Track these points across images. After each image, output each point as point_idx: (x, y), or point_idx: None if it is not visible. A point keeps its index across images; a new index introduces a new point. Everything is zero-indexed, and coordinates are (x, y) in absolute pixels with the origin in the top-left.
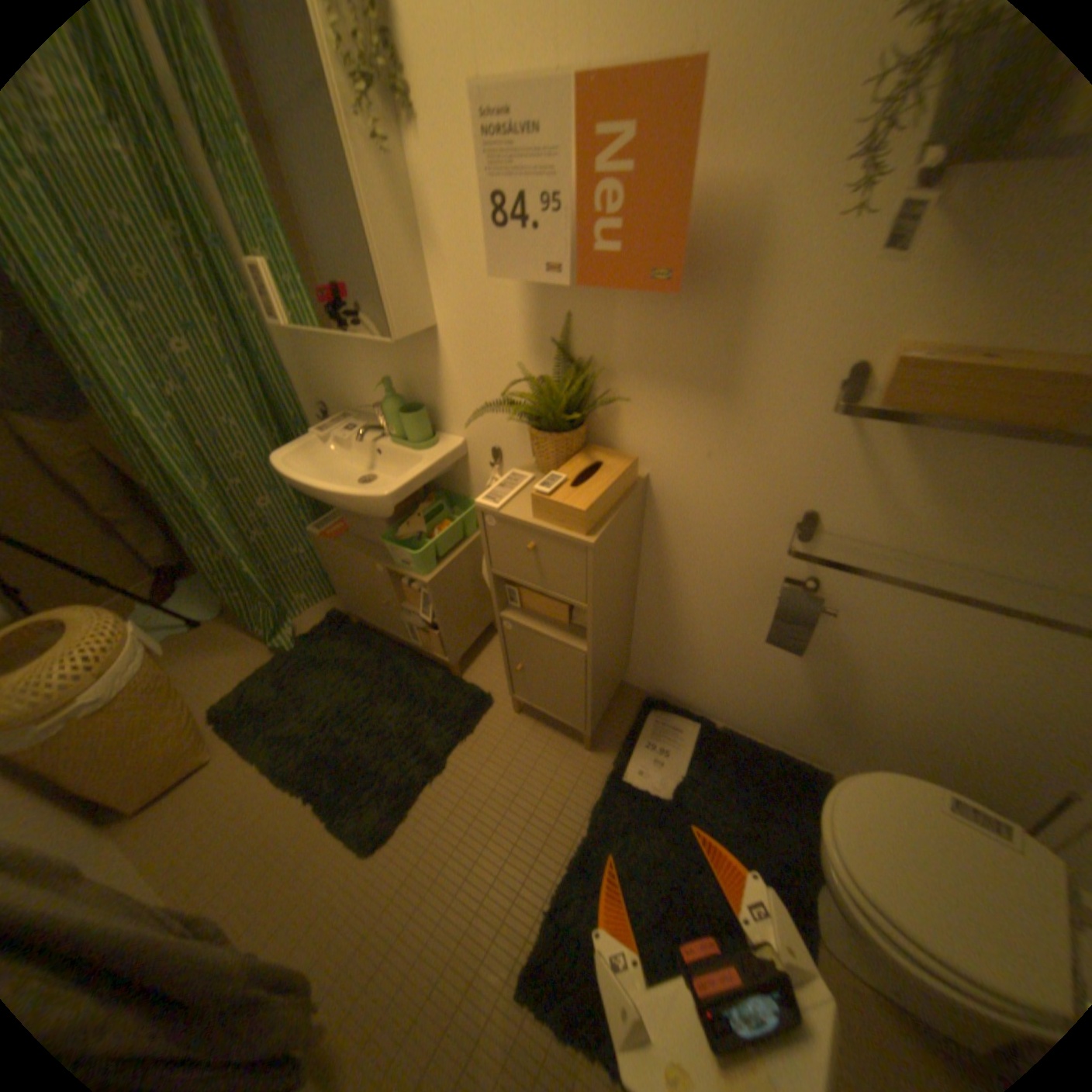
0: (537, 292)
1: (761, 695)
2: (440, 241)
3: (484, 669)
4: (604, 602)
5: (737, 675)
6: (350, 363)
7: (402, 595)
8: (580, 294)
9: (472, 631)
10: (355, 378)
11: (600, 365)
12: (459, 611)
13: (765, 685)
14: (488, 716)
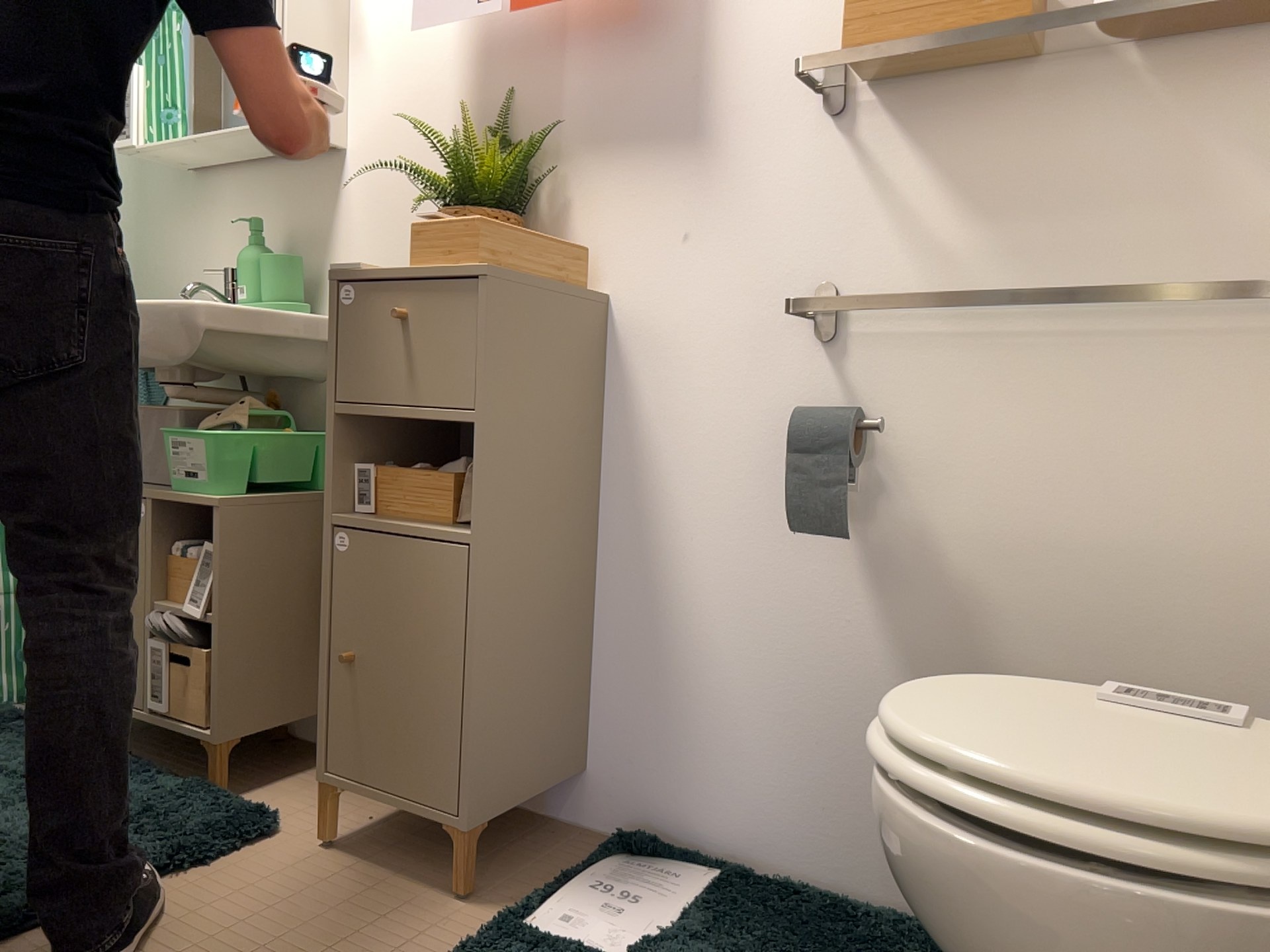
0: (476, 73)
1: (828, 745)
2: (371, 42)
3: (281, 792)
4: (508, 435)
5: (779, 703)
6: (213, 236)
7: (161, 575)
8: (524, 64)
9: (277, 685)
10: (212, 258)
11: (544, 147)
12: (261, 610)
13: (830, 713)
14: (254, 844)
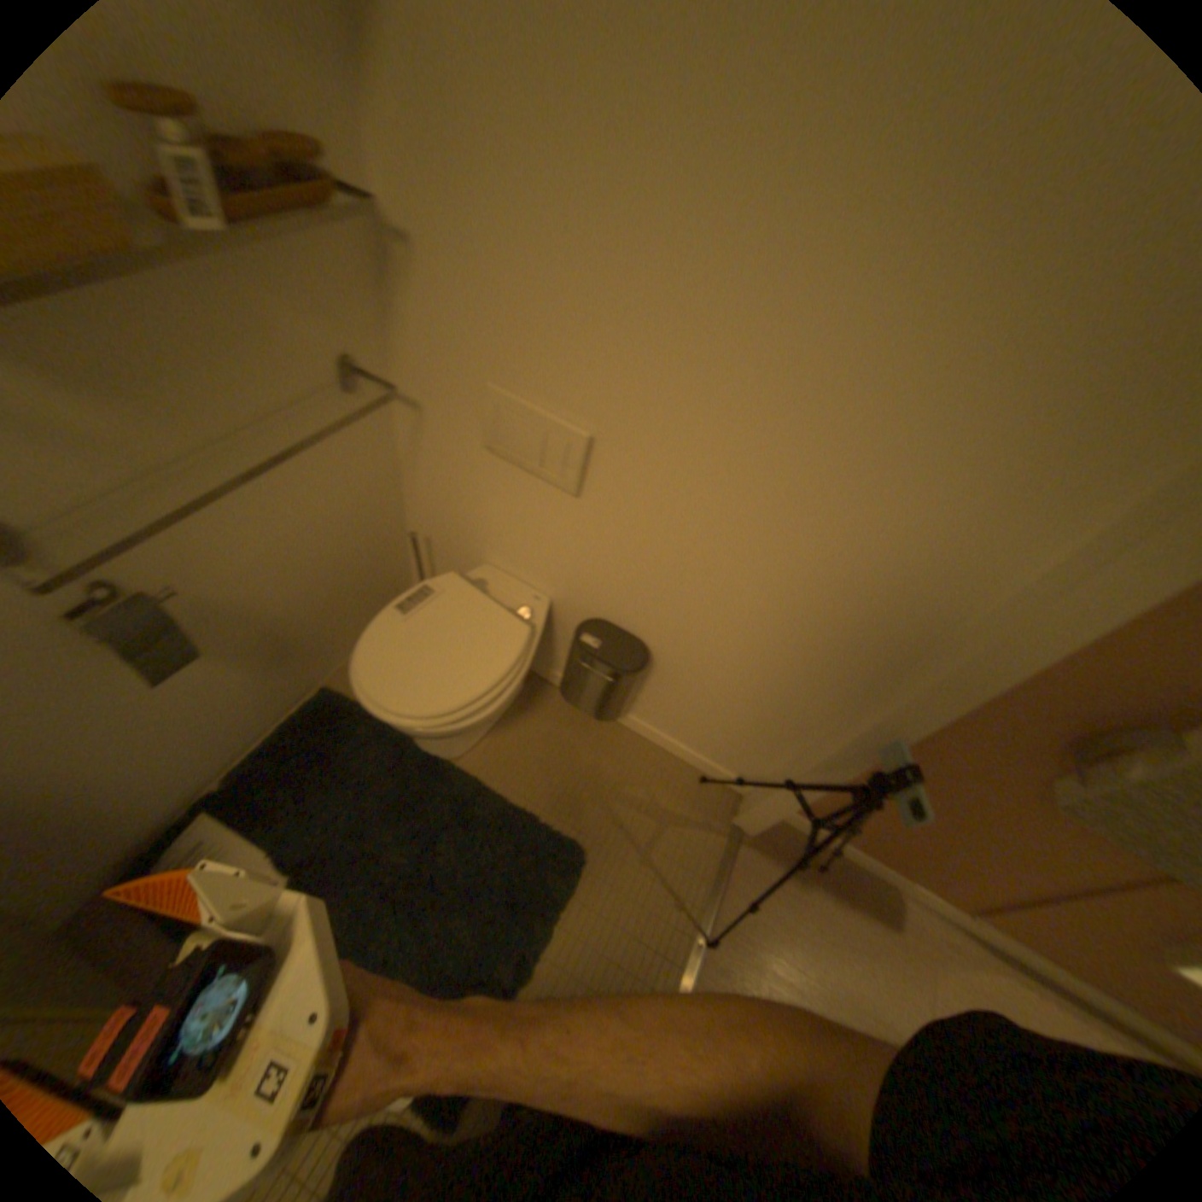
0: None
1: (205, 722)
2: None
3: None
4: None
5: (162, 741)
6: None
7: None
8: None
9: None
10: None
11: None
12: None
13: (197, 713)
14: None
